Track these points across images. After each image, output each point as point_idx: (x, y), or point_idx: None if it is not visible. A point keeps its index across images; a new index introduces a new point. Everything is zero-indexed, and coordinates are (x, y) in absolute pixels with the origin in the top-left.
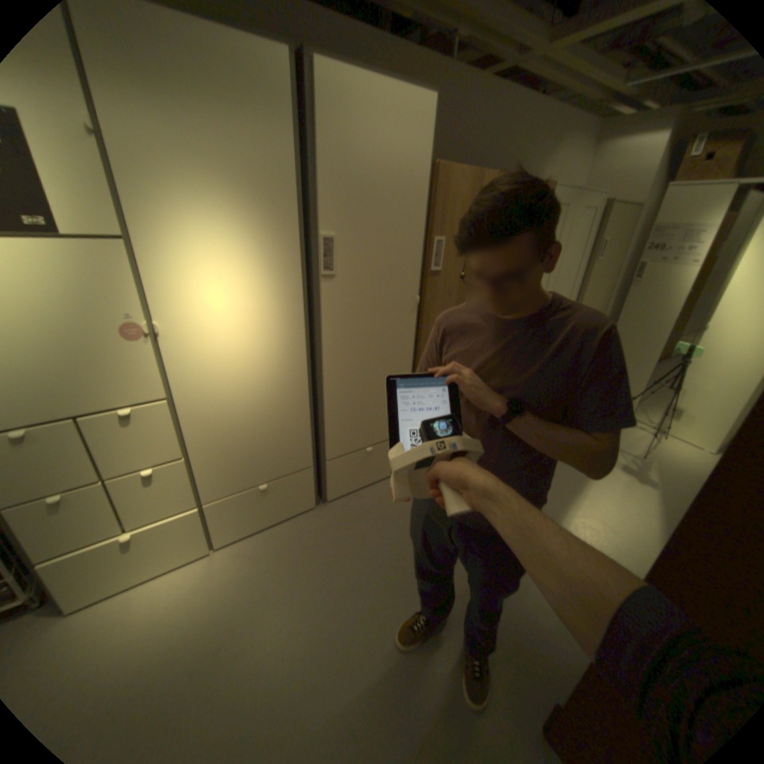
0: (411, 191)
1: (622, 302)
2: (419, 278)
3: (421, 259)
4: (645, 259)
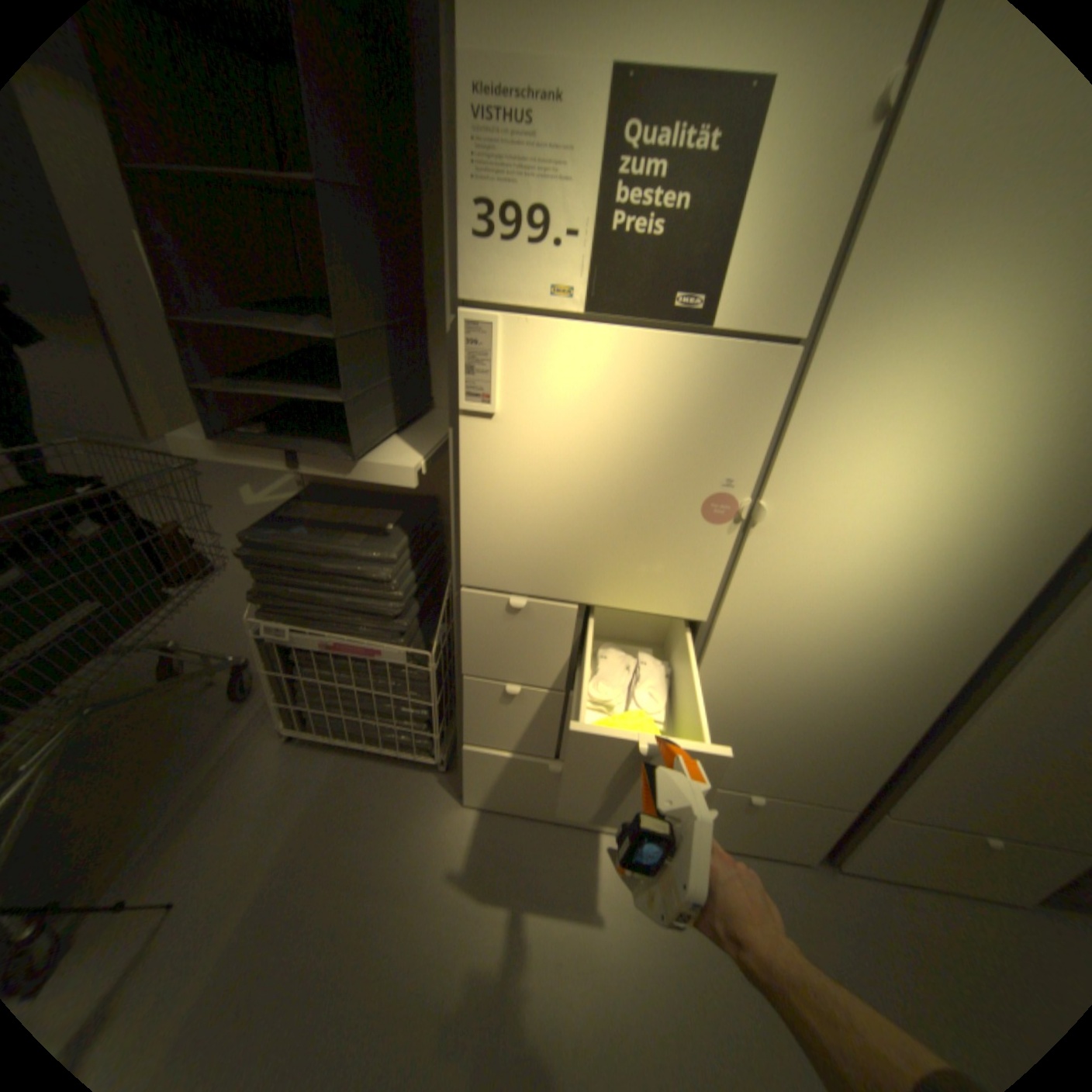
0: None
1: None
2: None
3: None
4: None
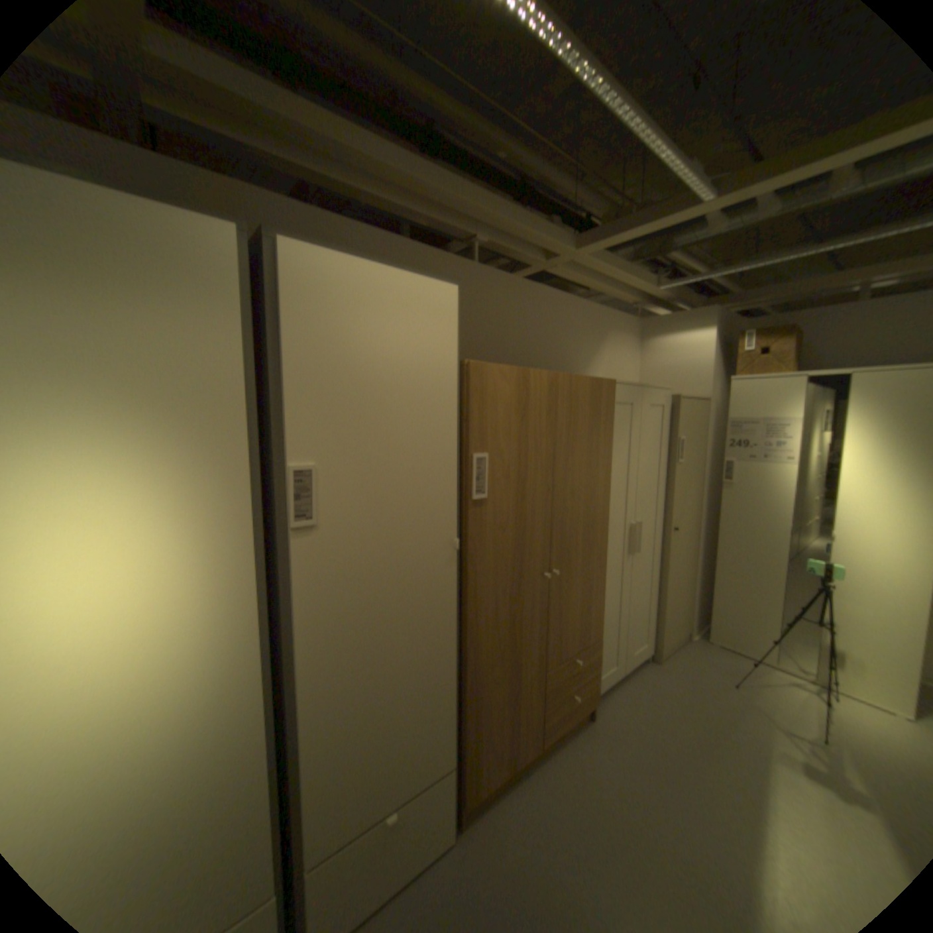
0: (433, 398)
1: (715, 508)
2: (455, 512)
3: (455, 485)
4: (726, 457)
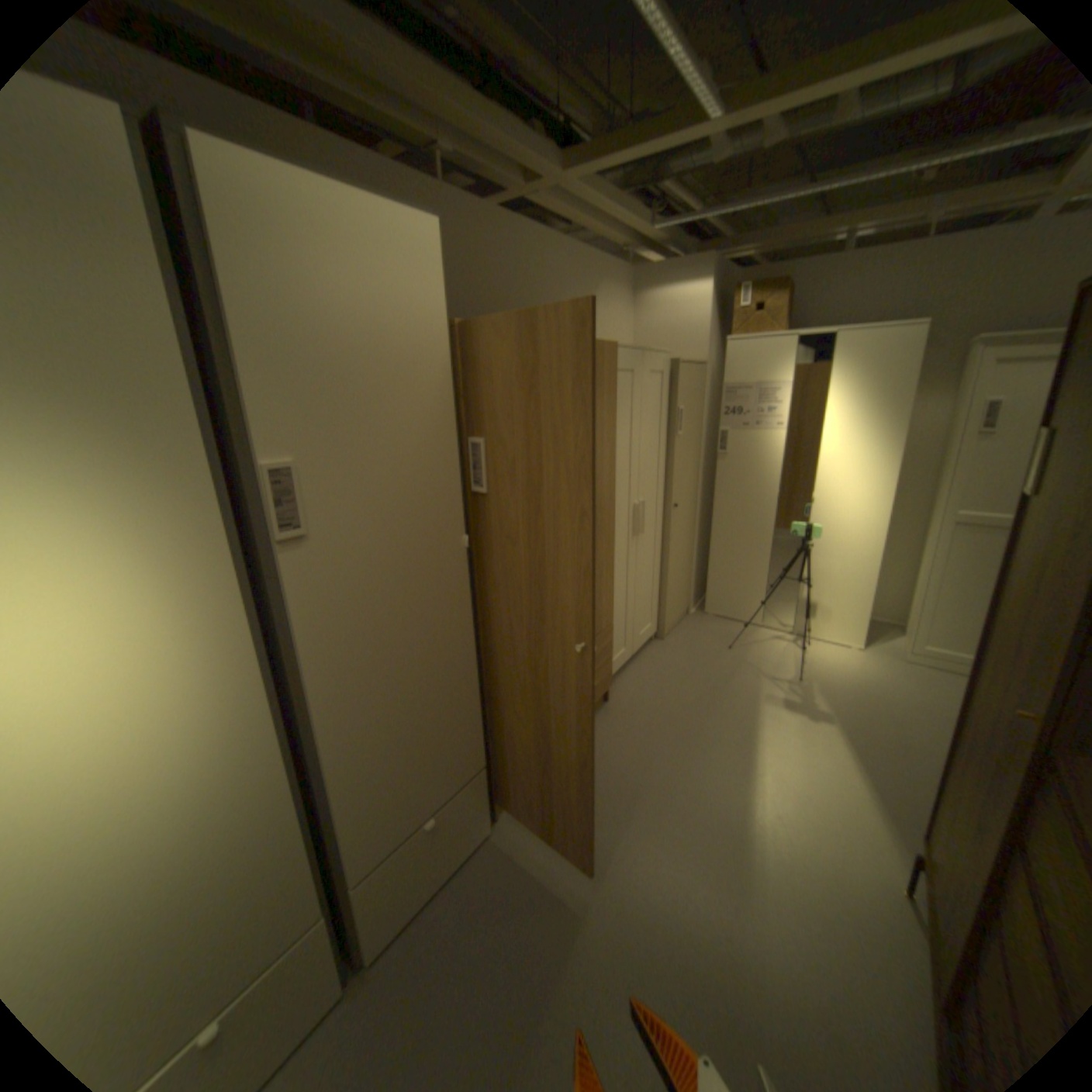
0: (424, 369)
1: (709, 481)
2: (462, 506)
3: (459, 474)
4: (720, 427)
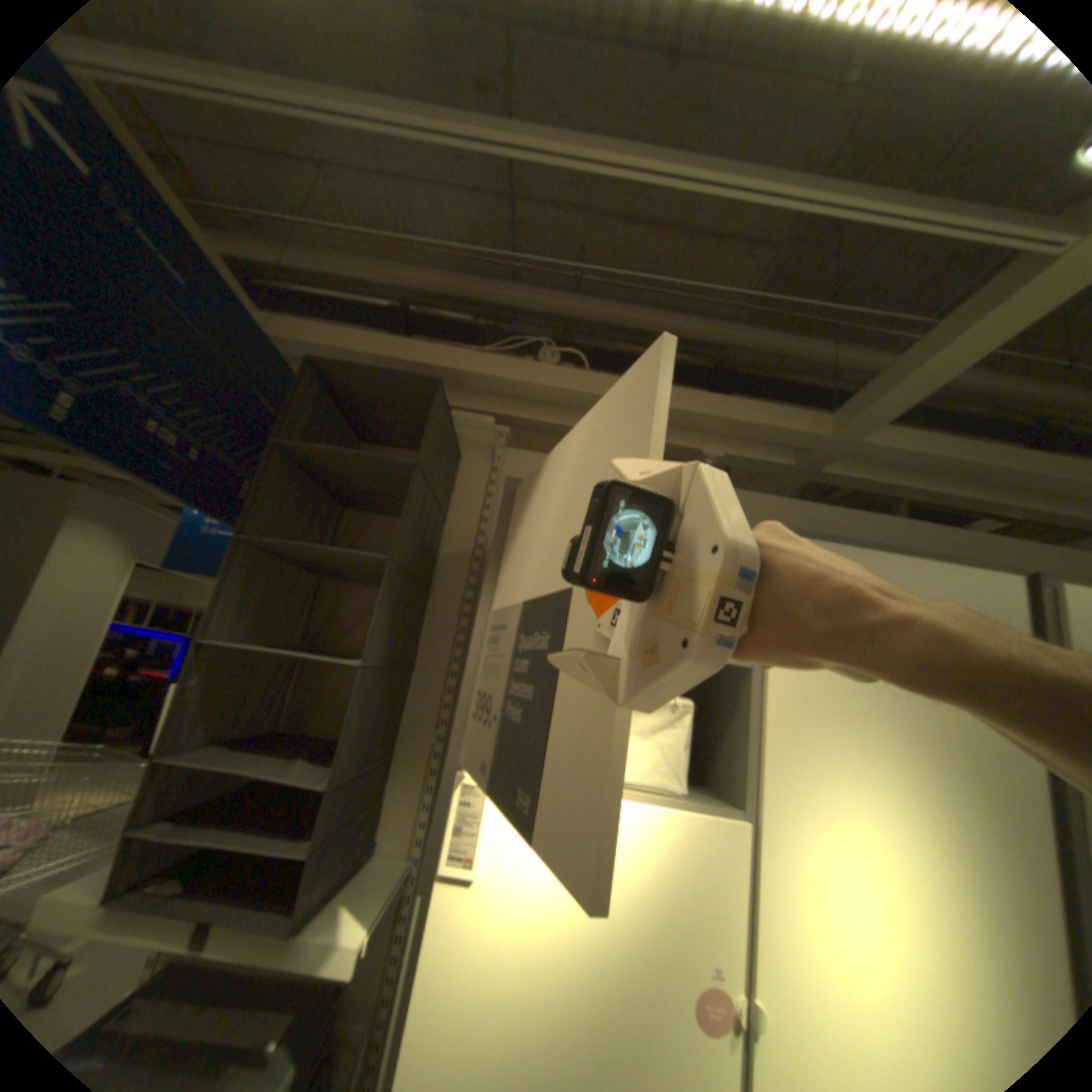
0: None
1: None
2: None
3: None
4: None
